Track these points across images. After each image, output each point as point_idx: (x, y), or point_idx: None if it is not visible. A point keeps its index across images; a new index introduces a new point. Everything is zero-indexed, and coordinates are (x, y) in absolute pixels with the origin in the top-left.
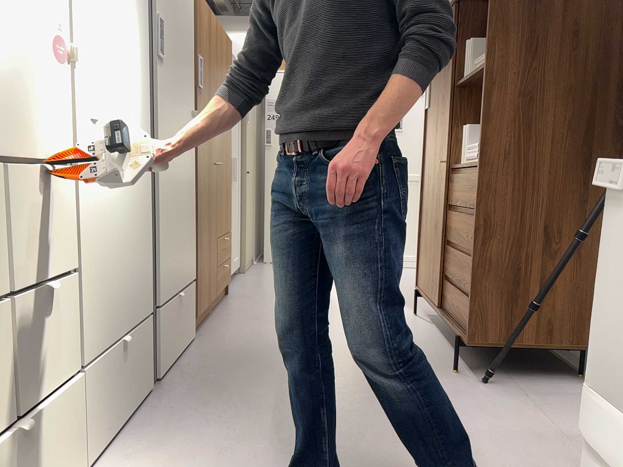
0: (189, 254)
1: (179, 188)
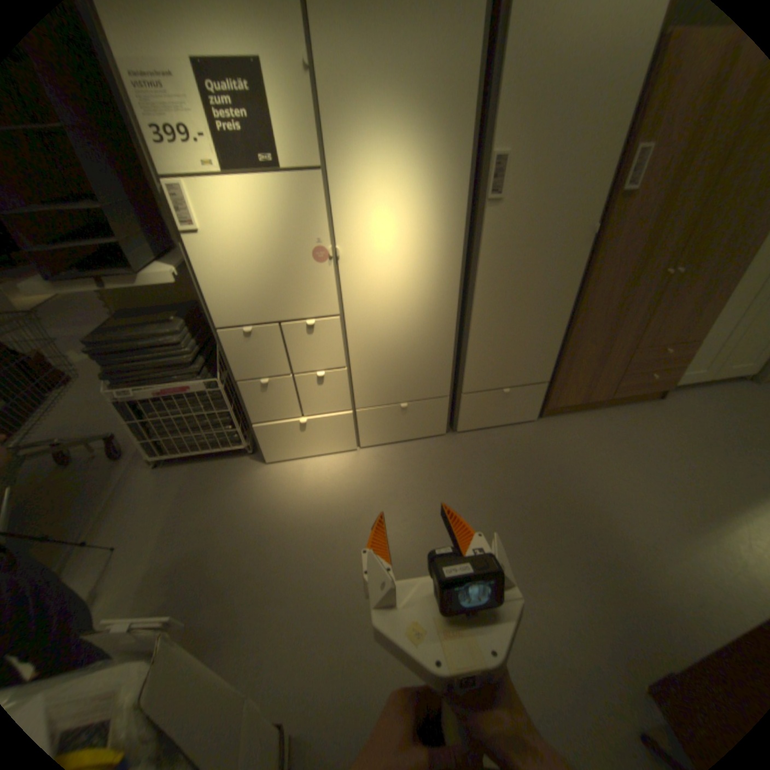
0: (540, 362)
1: (526, 311)
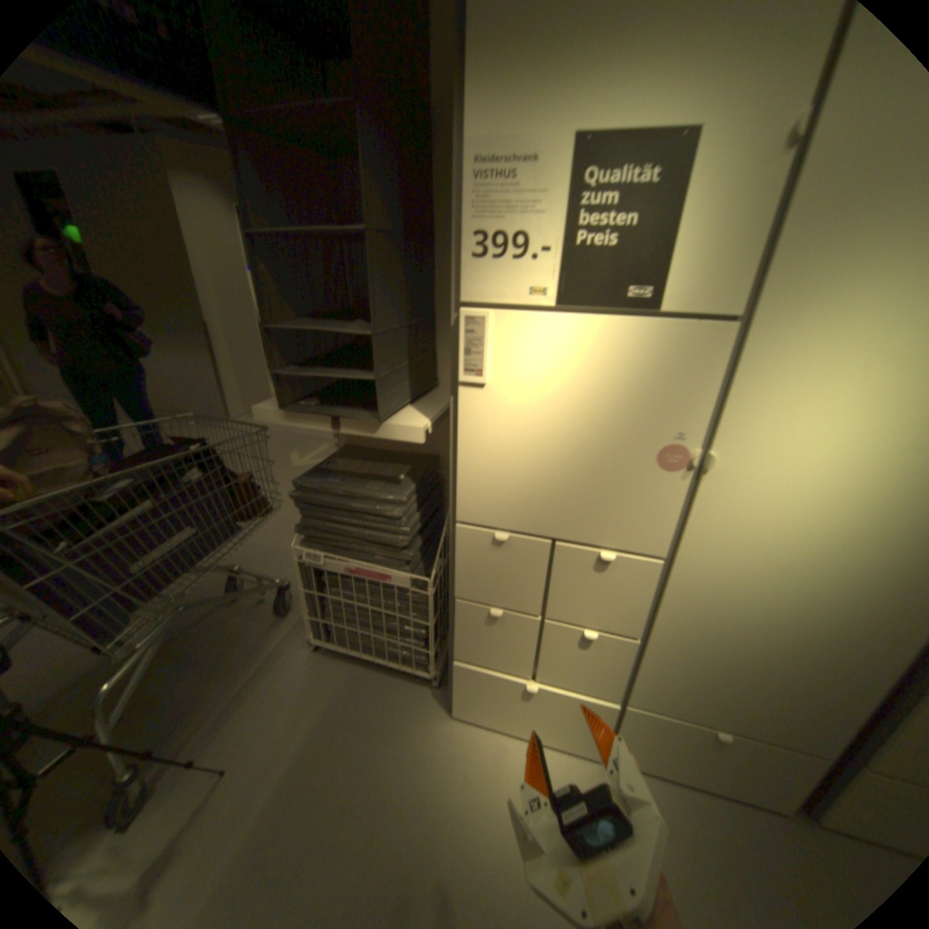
0: None
1: None
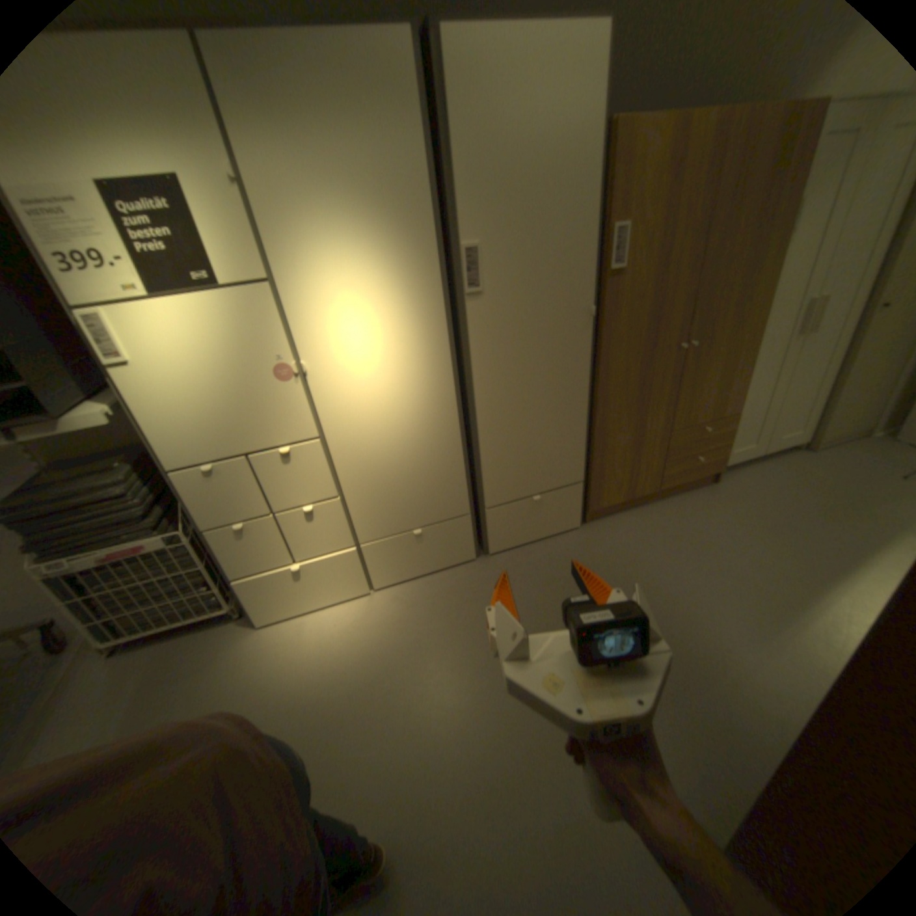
0: (566, 461)
1: (537, 406)
